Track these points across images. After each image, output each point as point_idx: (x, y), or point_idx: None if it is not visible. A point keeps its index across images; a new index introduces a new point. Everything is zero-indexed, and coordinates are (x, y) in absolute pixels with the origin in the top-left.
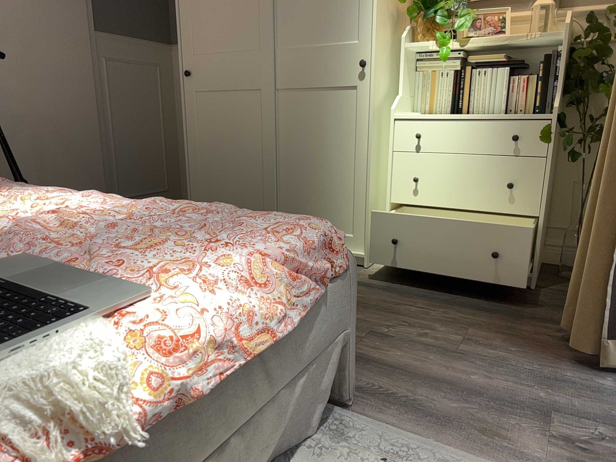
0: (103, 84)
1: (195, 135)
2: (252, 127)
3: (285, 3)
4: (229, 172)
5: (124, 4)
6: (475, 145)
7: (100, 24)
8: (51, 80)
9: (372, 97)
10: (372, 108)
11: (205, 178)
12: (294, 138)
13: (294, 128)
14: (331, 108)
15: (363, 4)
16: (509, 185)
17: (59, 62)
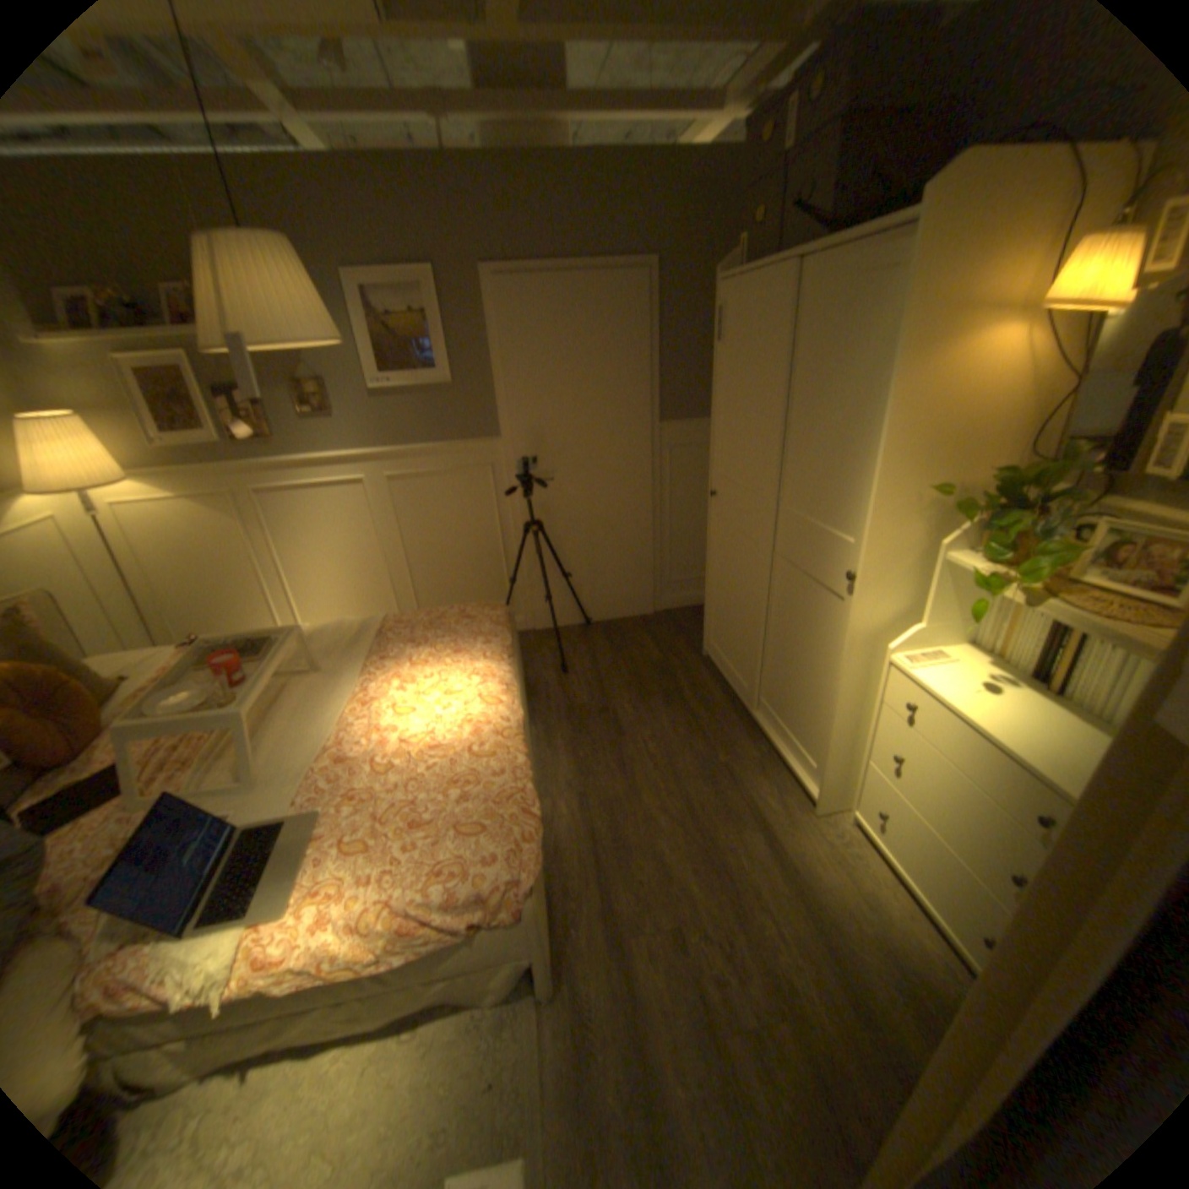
0: (662, 472)
1: (712, 558)
2: (750, 581)
3: (795, 450)
4: (730, 613)
5: (698, 381)
6: (985, 778)
7: (665, 411)
8: (605, 480)
9: (852, 626)
10: (849, 640)
11: (716, 606)
12: (783, 616)
13: (784, 605)
14: (817, 606)
15: (867, 493)
16: (1015, 879)
17: (614, 462)
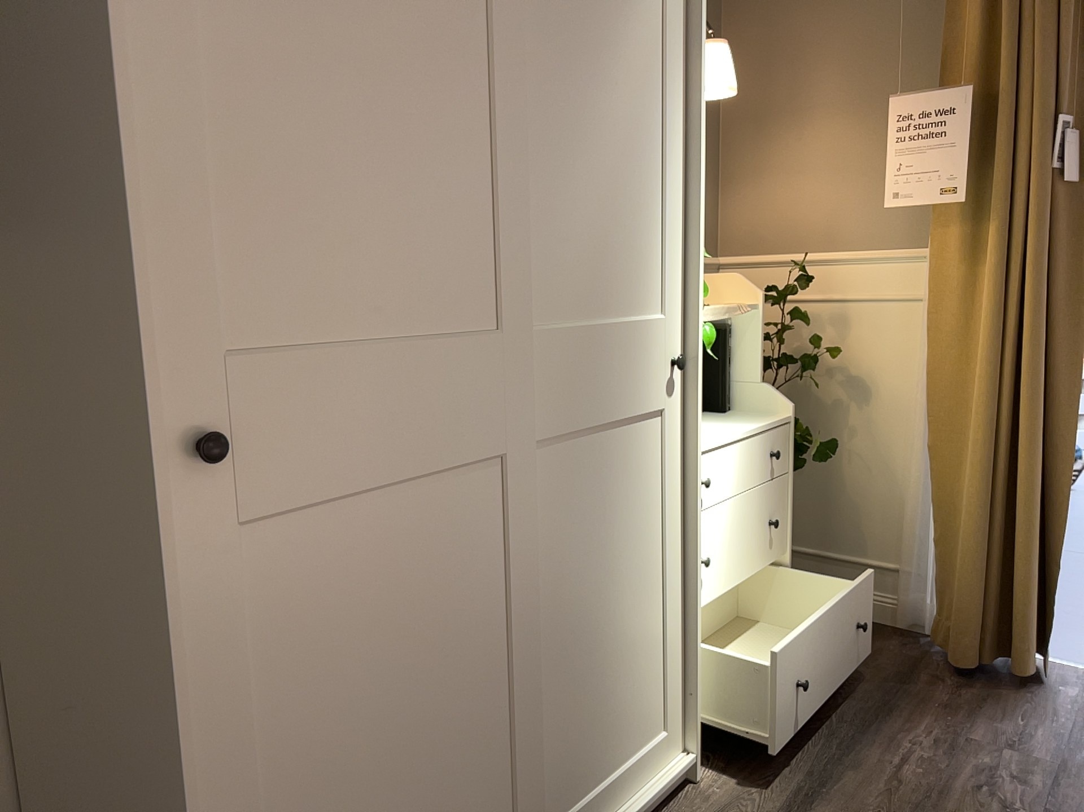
0: None
1: (258, 711)
2: (483, 577)
3: (542, 207)
4: (409, 771)
5: None
6: (742, 474)
7: None
8: None
9: (694, 427)
10: (694, 449)
11: None
12: (566, 562)
13: (565, 536)
14: (626, 465)
15: (668, 244)
16: (771, 520)
17: None
